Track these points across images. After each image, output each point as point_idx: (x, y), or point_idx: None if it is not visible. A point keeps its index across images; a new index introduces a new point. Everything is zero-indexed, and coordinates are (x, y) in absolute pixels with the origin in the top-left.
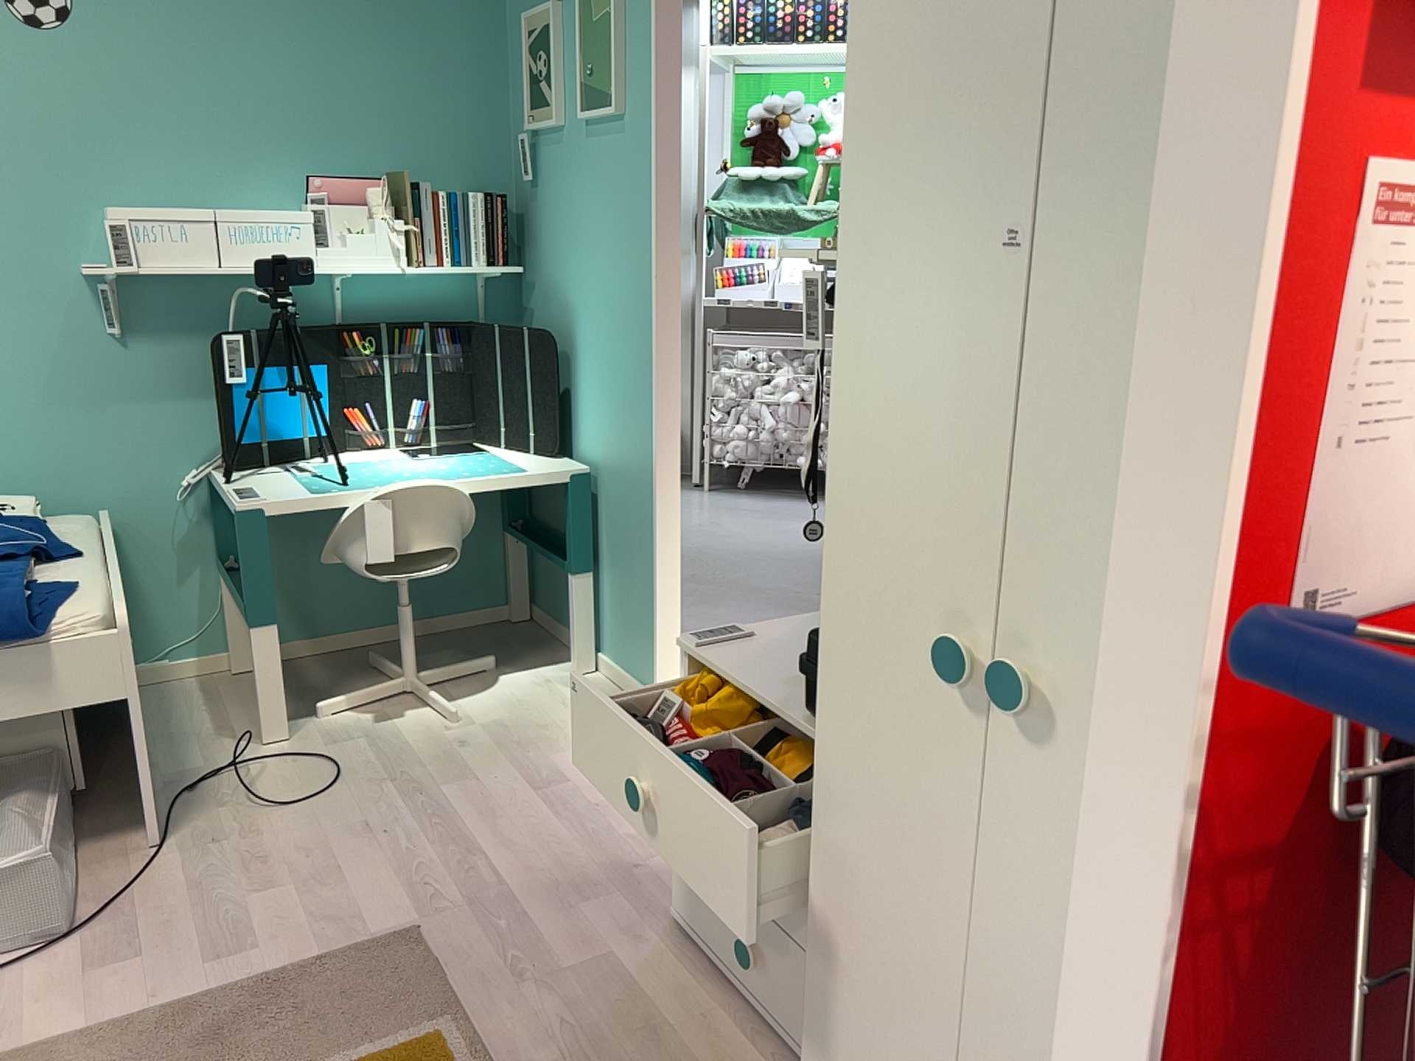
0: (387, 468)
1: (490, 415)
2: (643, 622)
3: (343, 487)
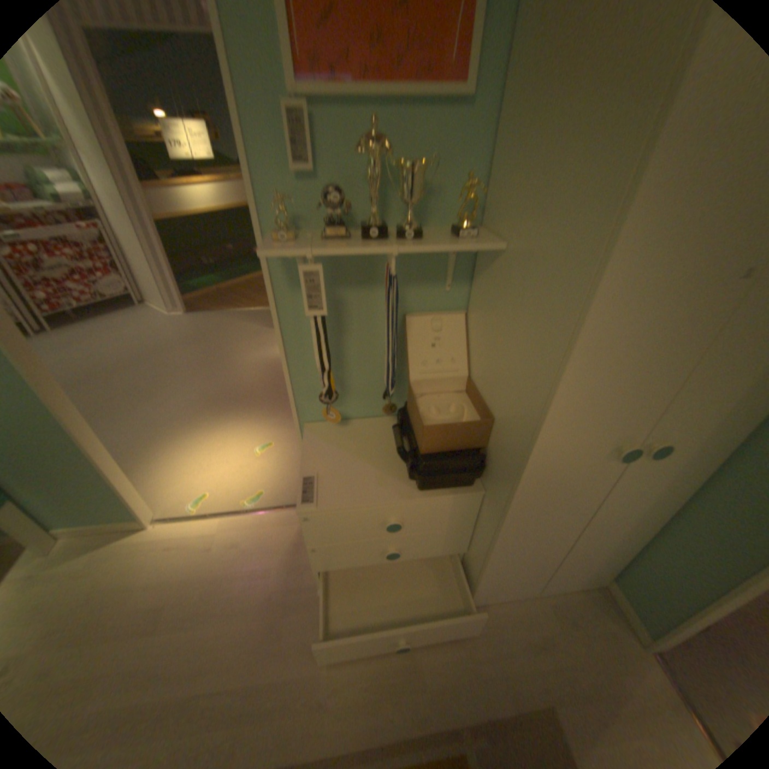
0: None
1: None
2: (98, 496)
3: None
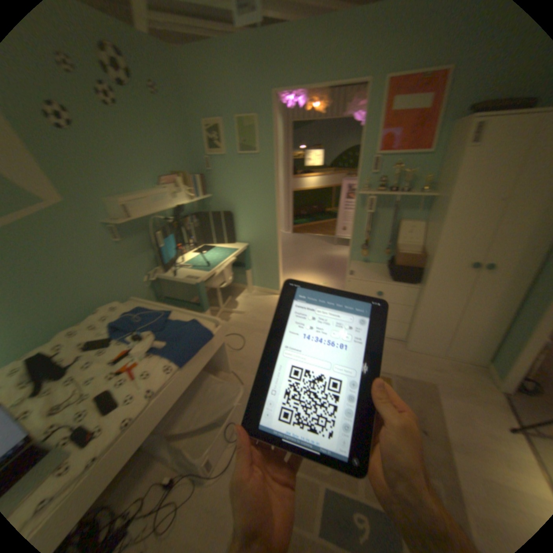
0: (202, 259)
1: (207, 237)
2: (271, 276)
3: (208, 267)
